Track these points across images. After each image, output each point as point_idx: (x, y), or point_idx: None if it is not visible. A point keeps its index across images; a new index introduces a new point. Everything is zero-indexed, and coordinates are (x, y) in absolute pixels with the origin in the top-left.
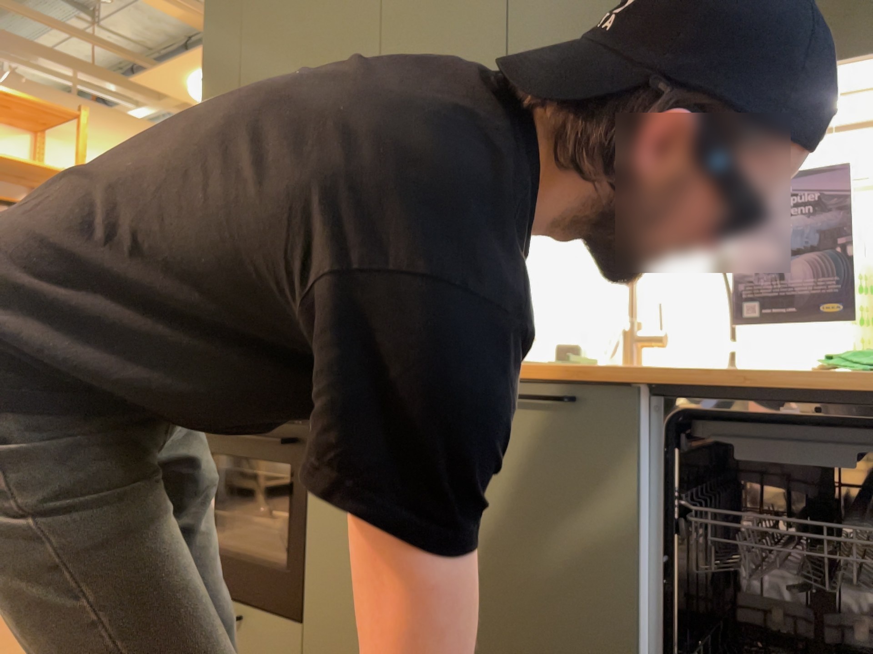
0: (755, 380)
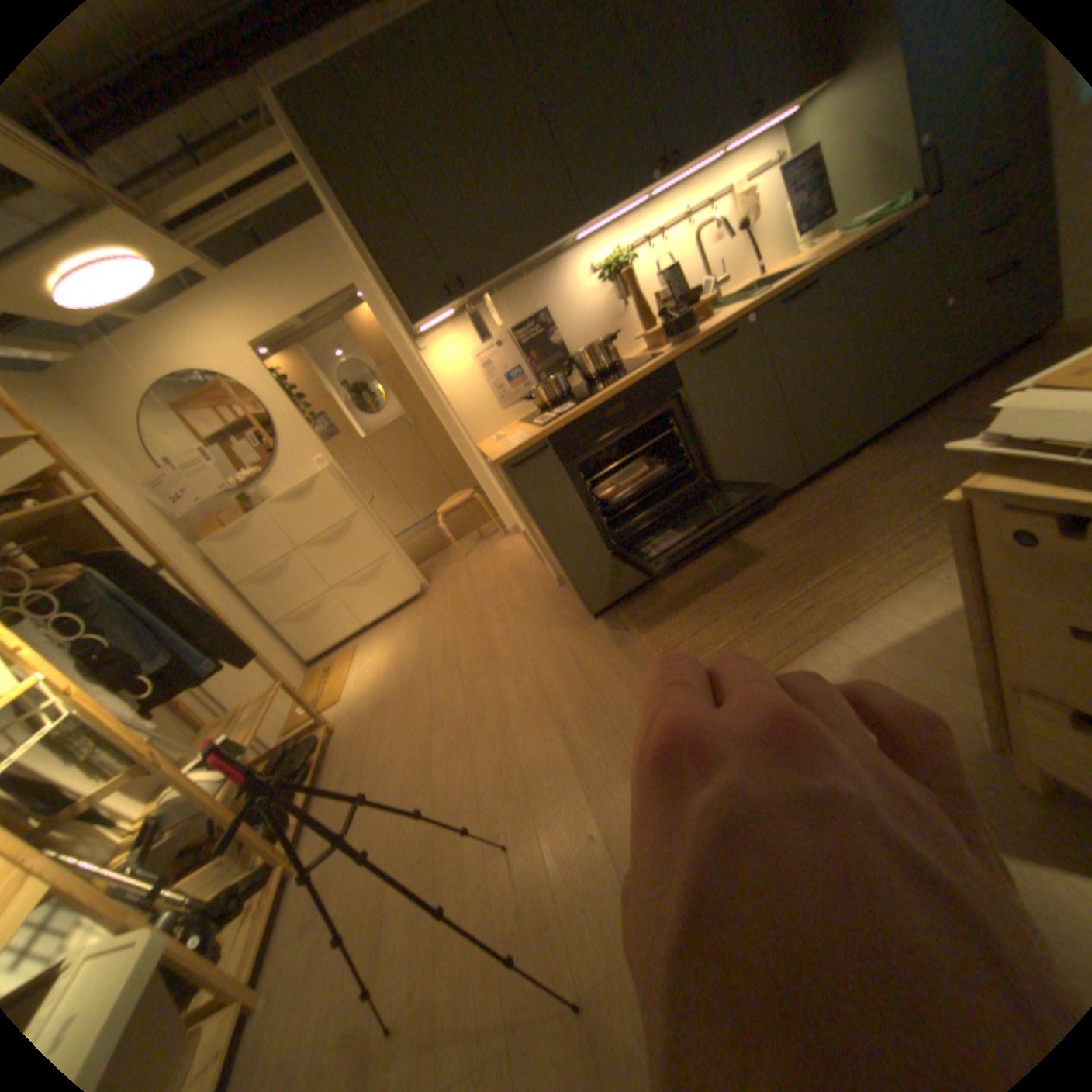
0: (873, 232)
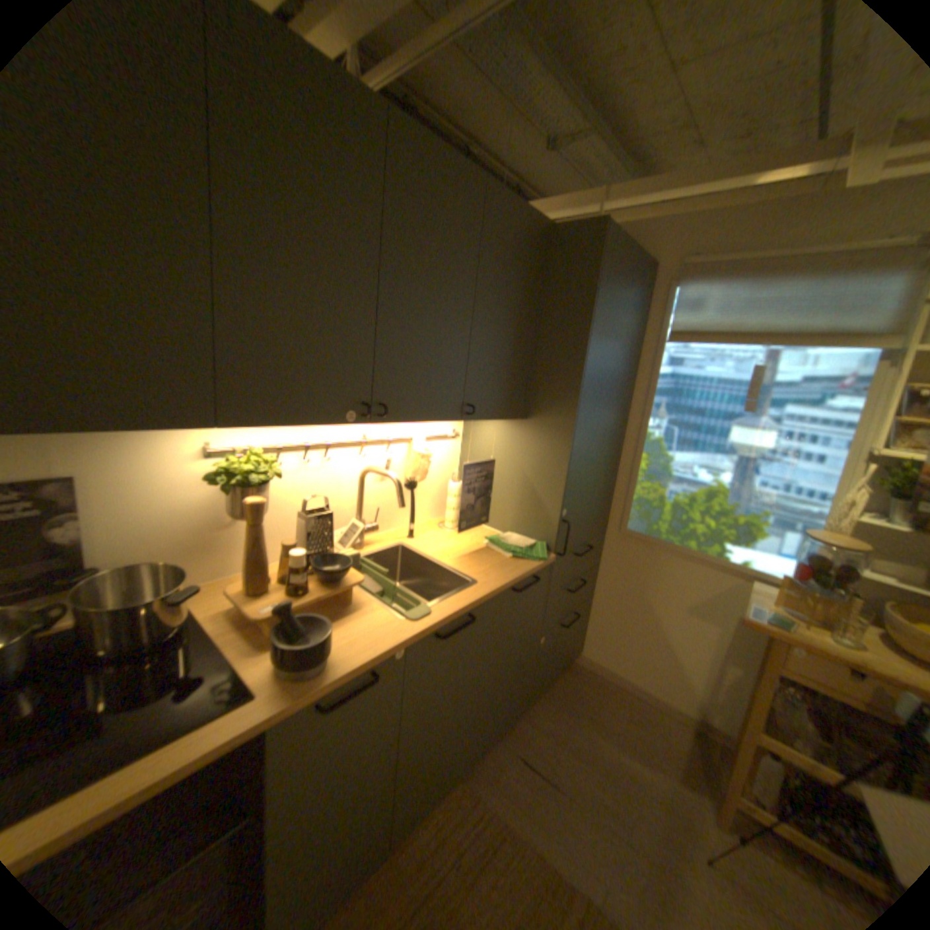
0: (522, 578)
